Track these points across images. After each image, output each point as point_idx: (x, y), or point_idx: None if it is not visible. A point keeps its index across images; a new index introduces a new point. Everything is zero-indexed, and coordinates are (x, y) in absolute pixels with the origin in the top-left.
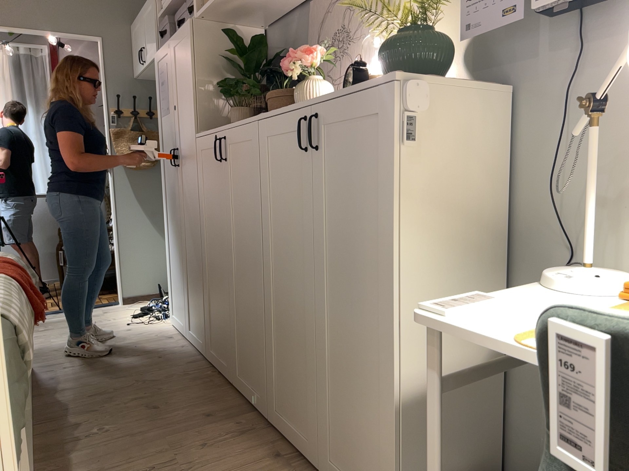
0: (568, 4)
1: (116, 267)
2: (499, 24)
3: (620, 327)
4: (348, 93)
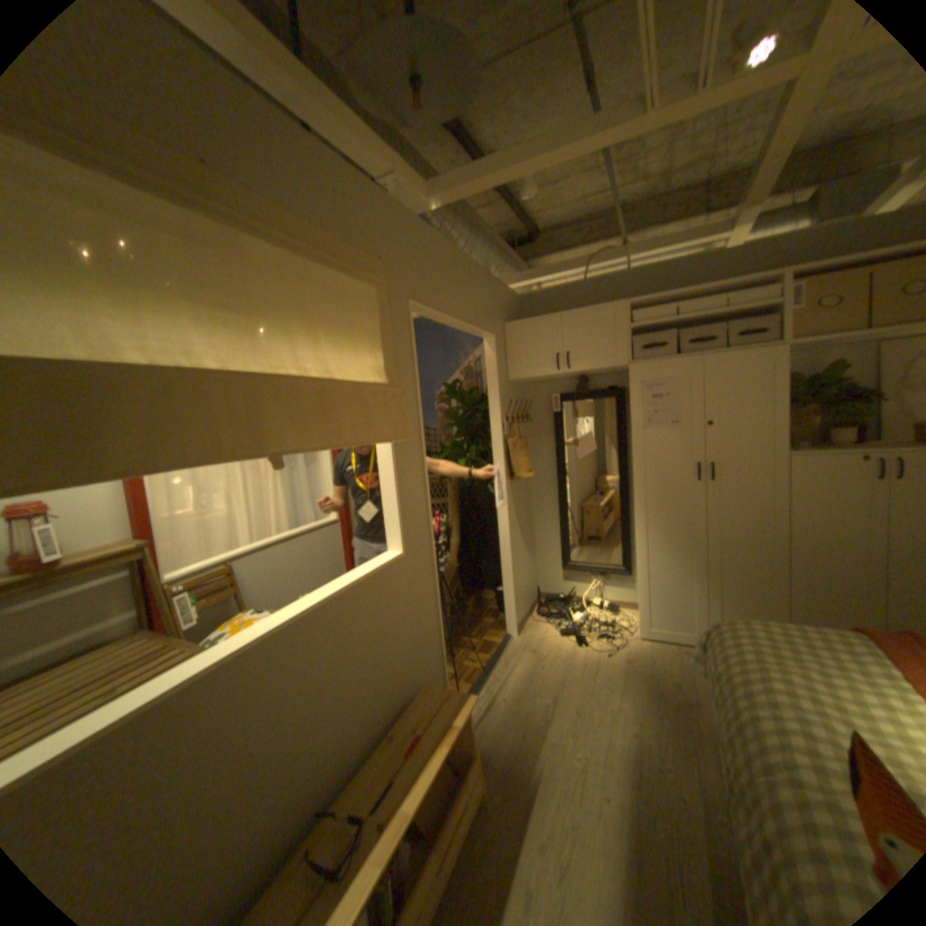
0: None
1: (505, 597)
2: None
3: None
4: None
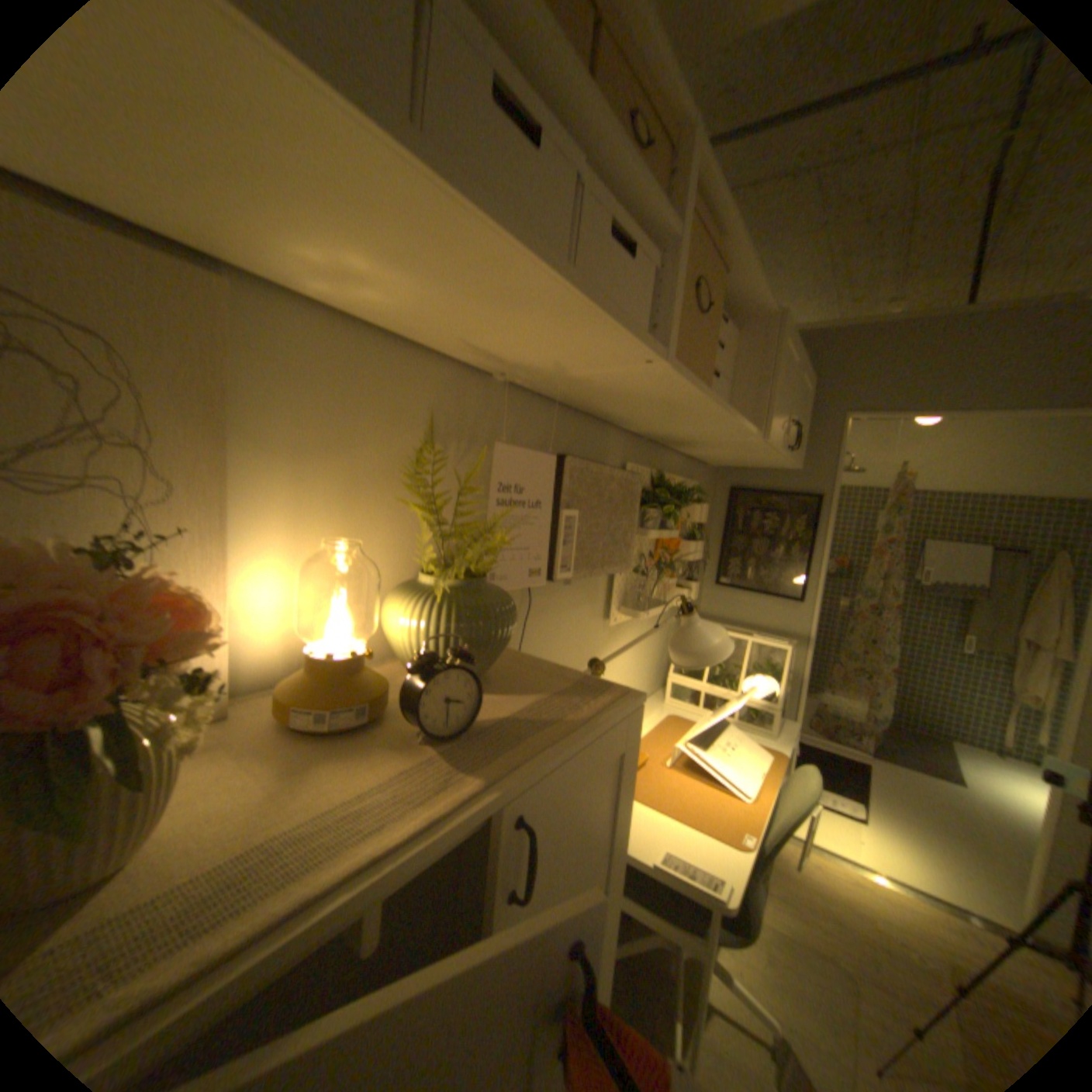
0: (567, 578)
1: None
2: (522, 580)
3: (808, 798)
4: (592, 738)
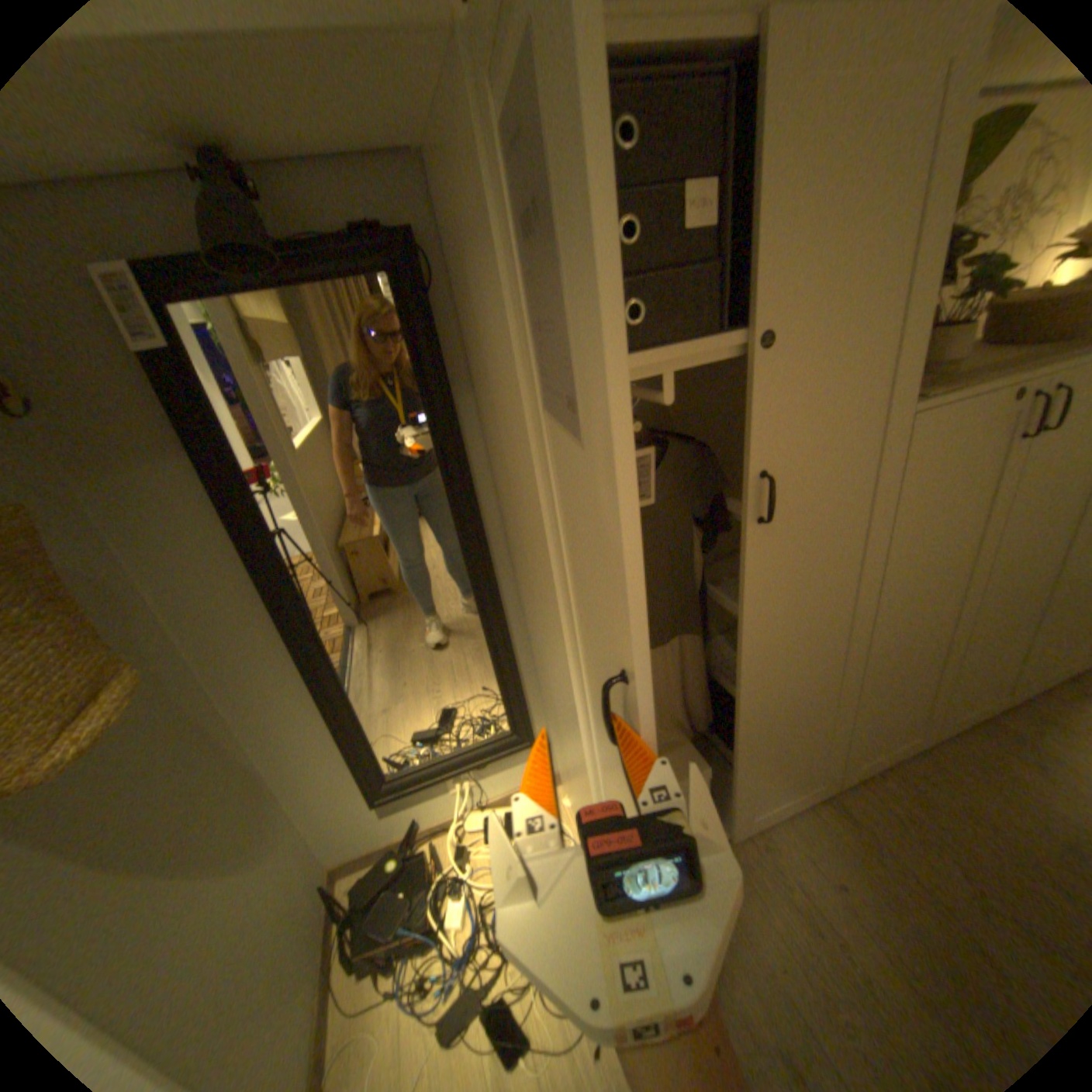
0: None
1: None
2: None
3: None
4: None
